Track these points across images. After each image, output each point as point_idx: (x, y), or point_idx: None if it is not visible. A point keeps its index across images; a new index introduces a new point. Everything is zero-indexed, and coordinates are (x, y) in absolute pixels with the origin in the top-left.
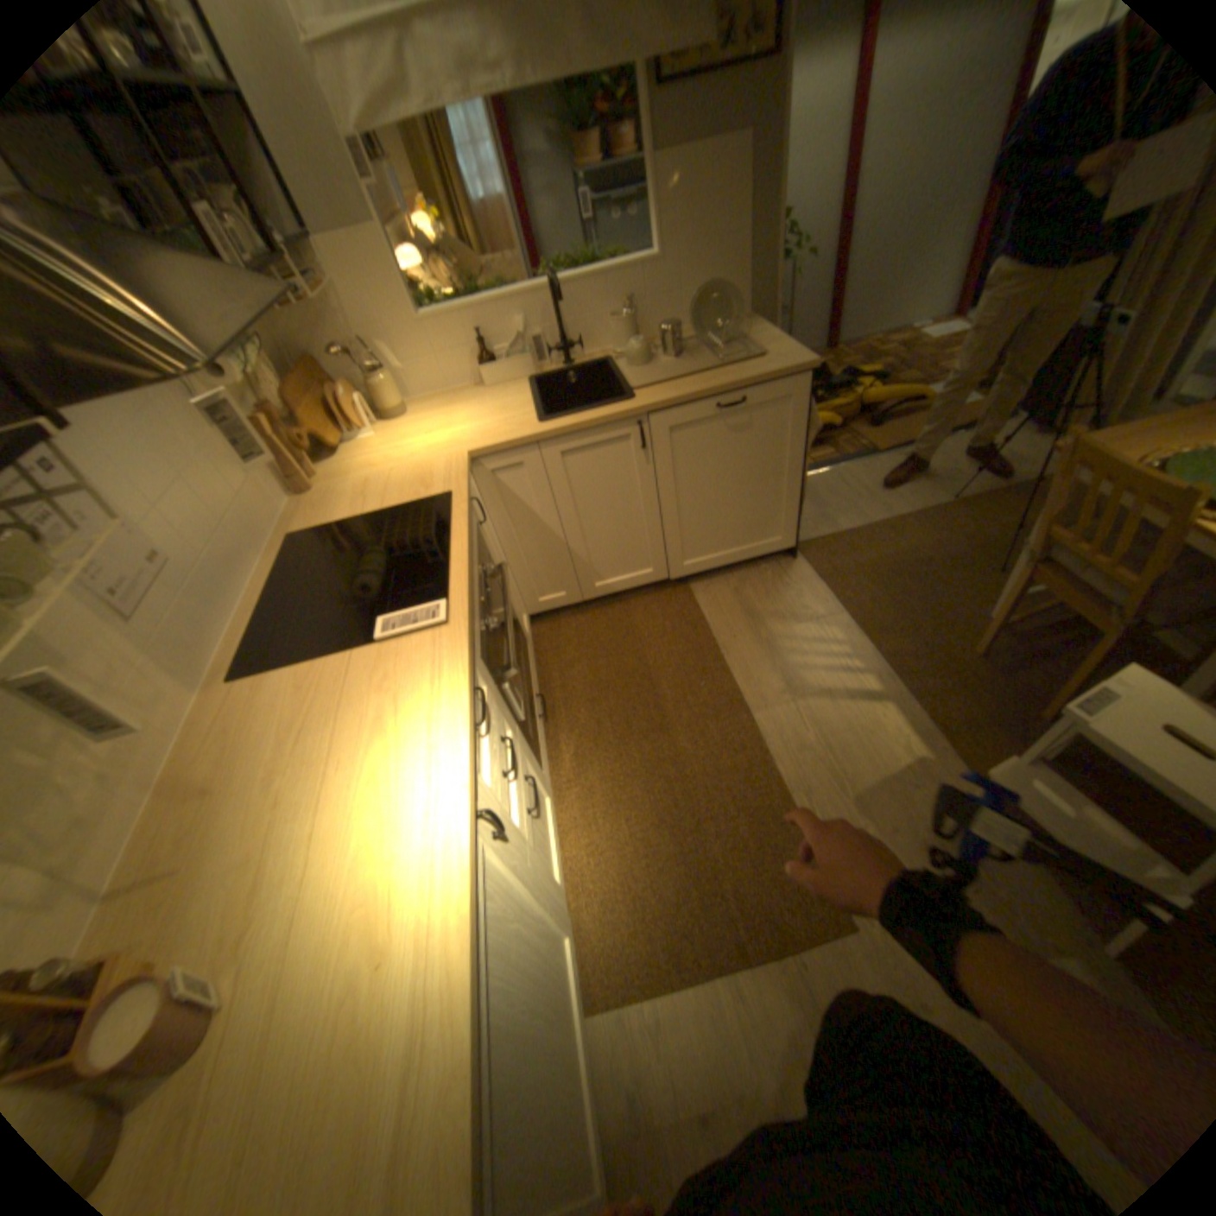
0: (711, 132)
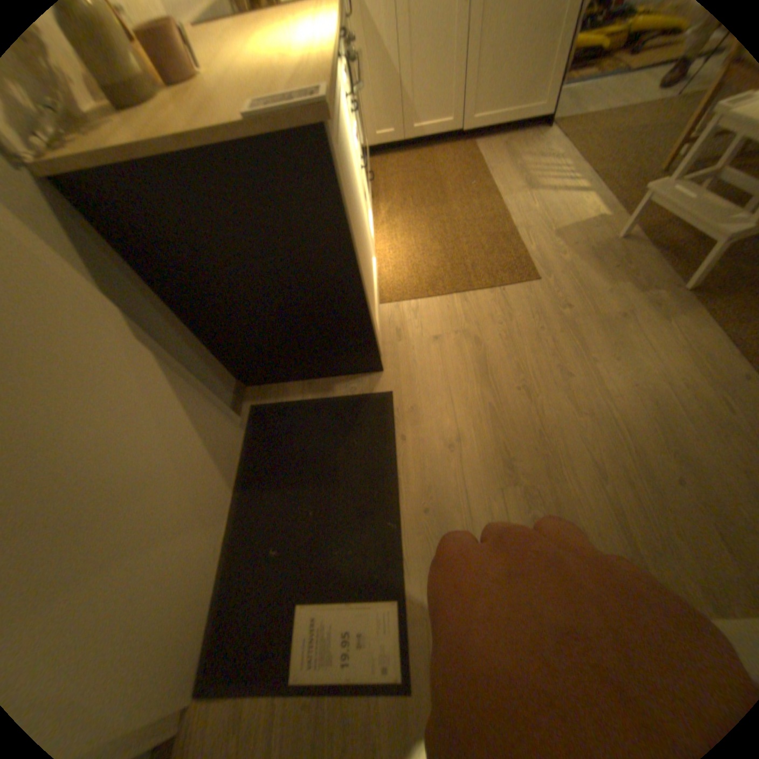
0: None
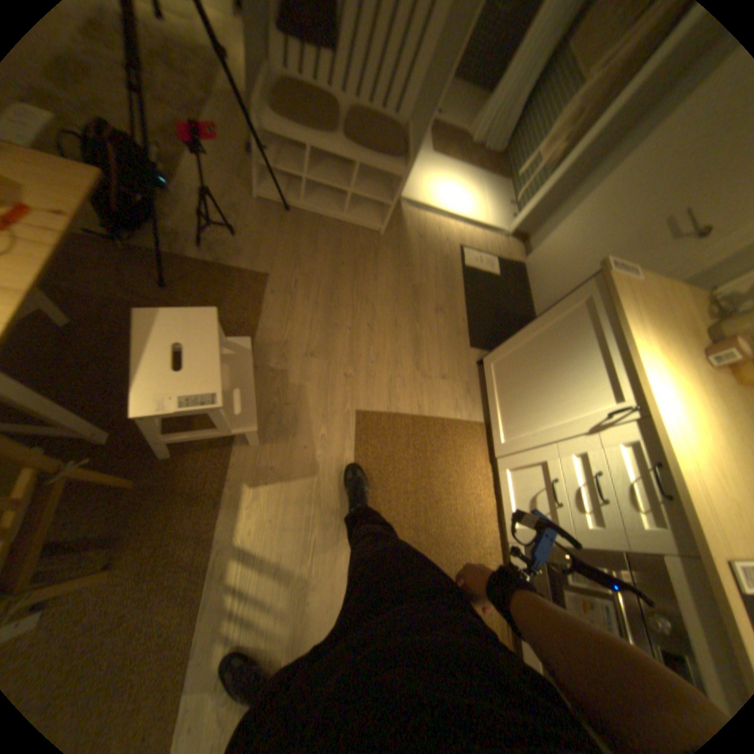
0: None
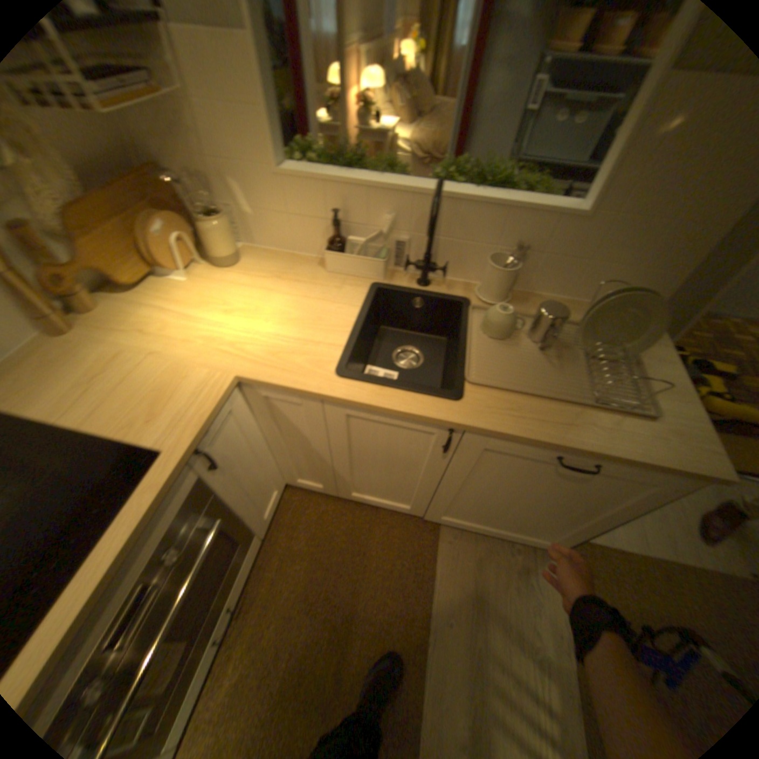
0: None
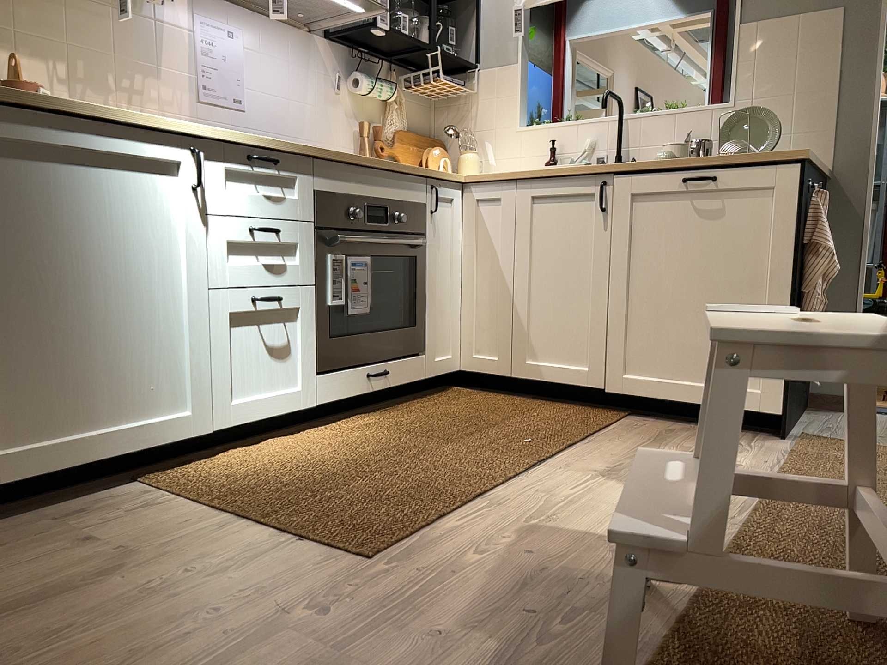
0: (797, 13)
